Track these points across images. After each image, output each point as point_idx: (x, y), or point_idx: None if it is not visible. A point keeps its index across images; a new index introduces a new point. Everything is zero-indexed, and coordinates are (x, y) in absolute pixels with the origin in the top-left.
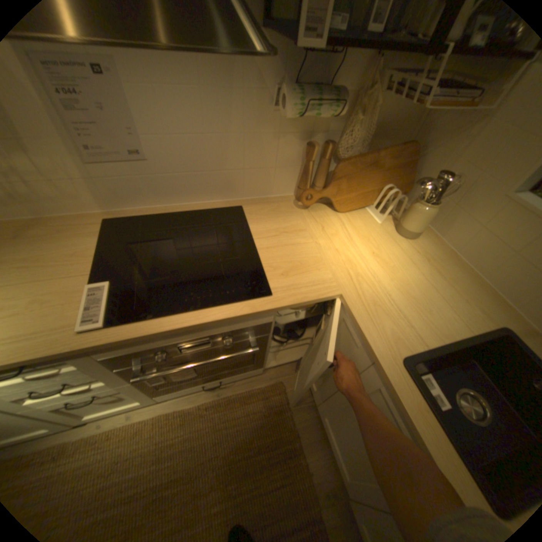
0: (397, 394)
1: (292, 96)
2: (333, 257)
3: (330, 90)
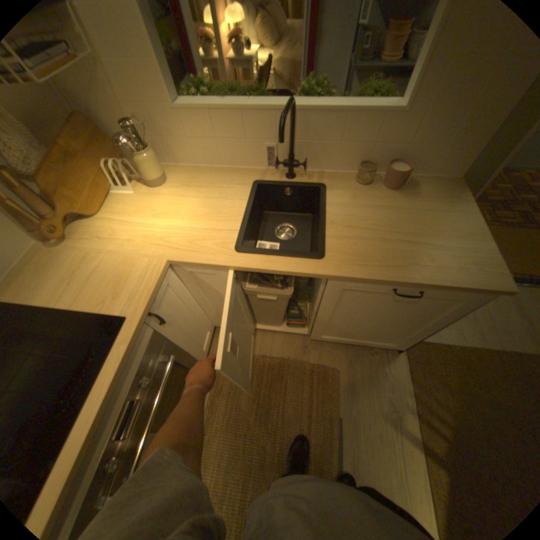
0: (250, 268)
1: None
2: (131, 246)
3: None
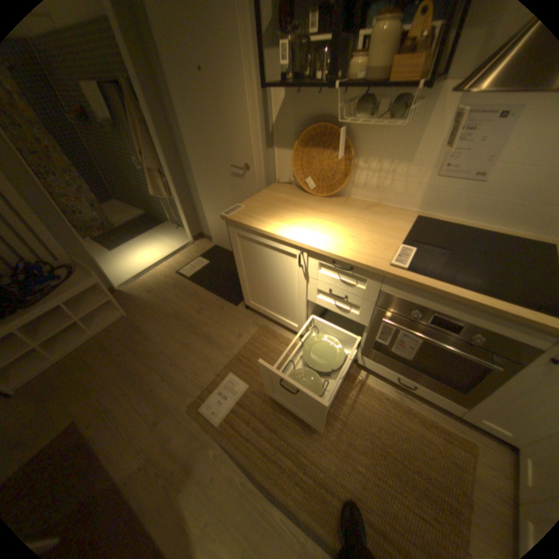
0: None
1: None
2: None
3: None
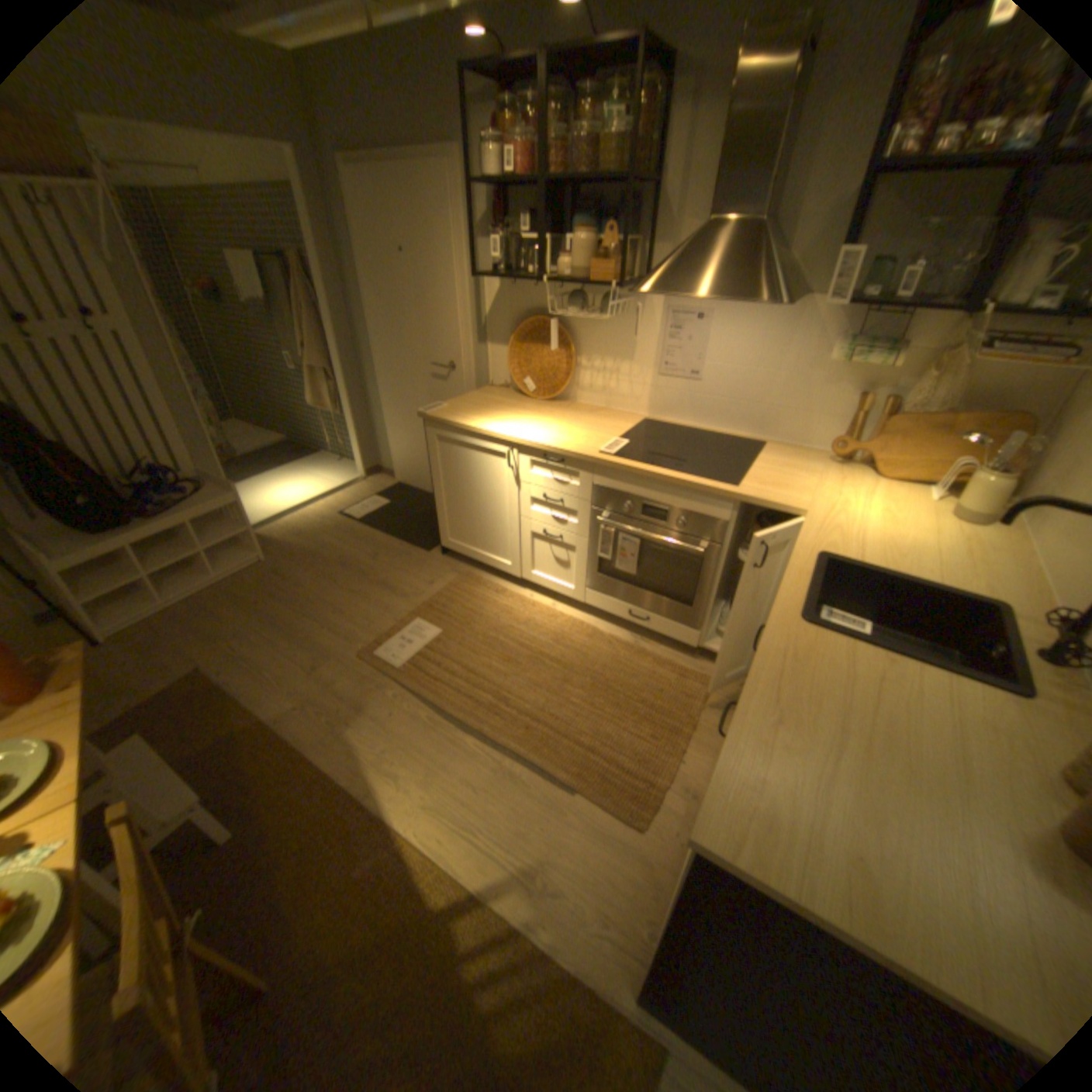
0: (790, 561)
1: (847, 345)
2: (830, 495)
3: (886, 342)
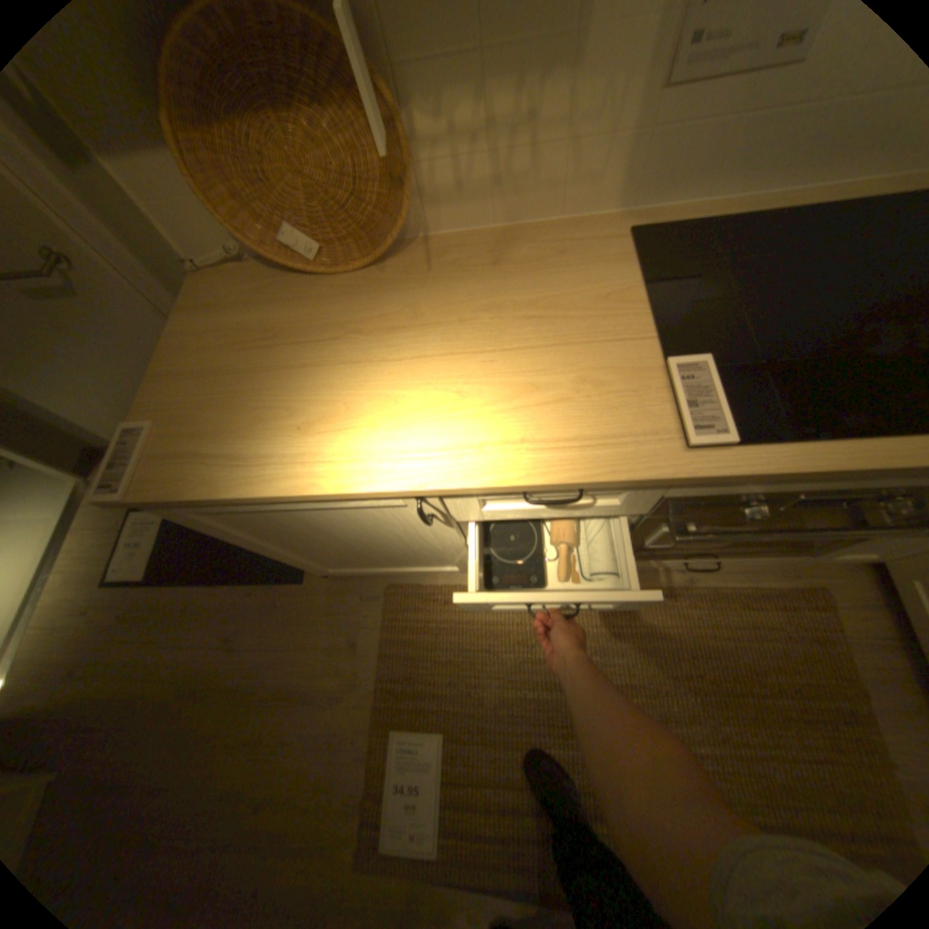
0: None
1: None
2: None
3: None
